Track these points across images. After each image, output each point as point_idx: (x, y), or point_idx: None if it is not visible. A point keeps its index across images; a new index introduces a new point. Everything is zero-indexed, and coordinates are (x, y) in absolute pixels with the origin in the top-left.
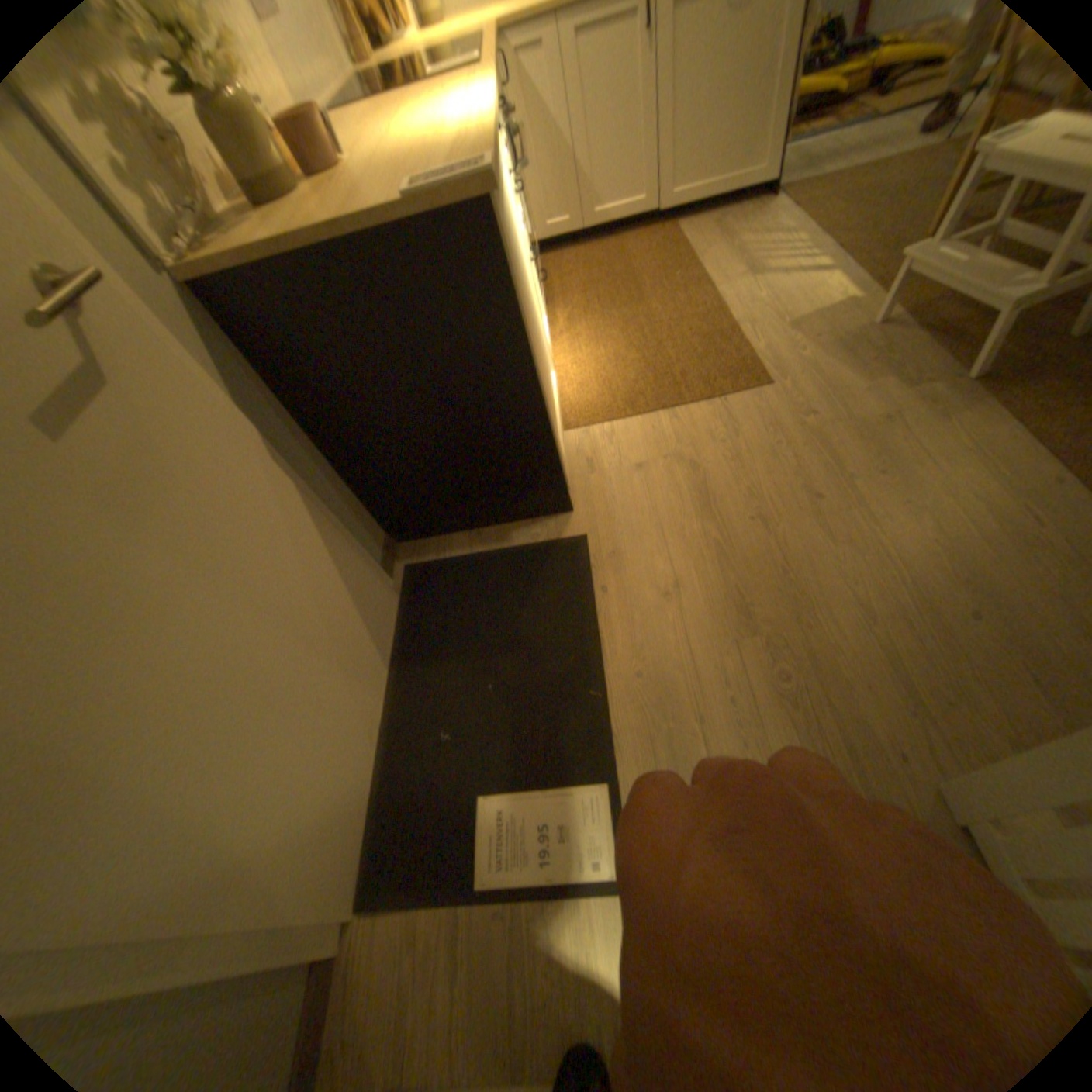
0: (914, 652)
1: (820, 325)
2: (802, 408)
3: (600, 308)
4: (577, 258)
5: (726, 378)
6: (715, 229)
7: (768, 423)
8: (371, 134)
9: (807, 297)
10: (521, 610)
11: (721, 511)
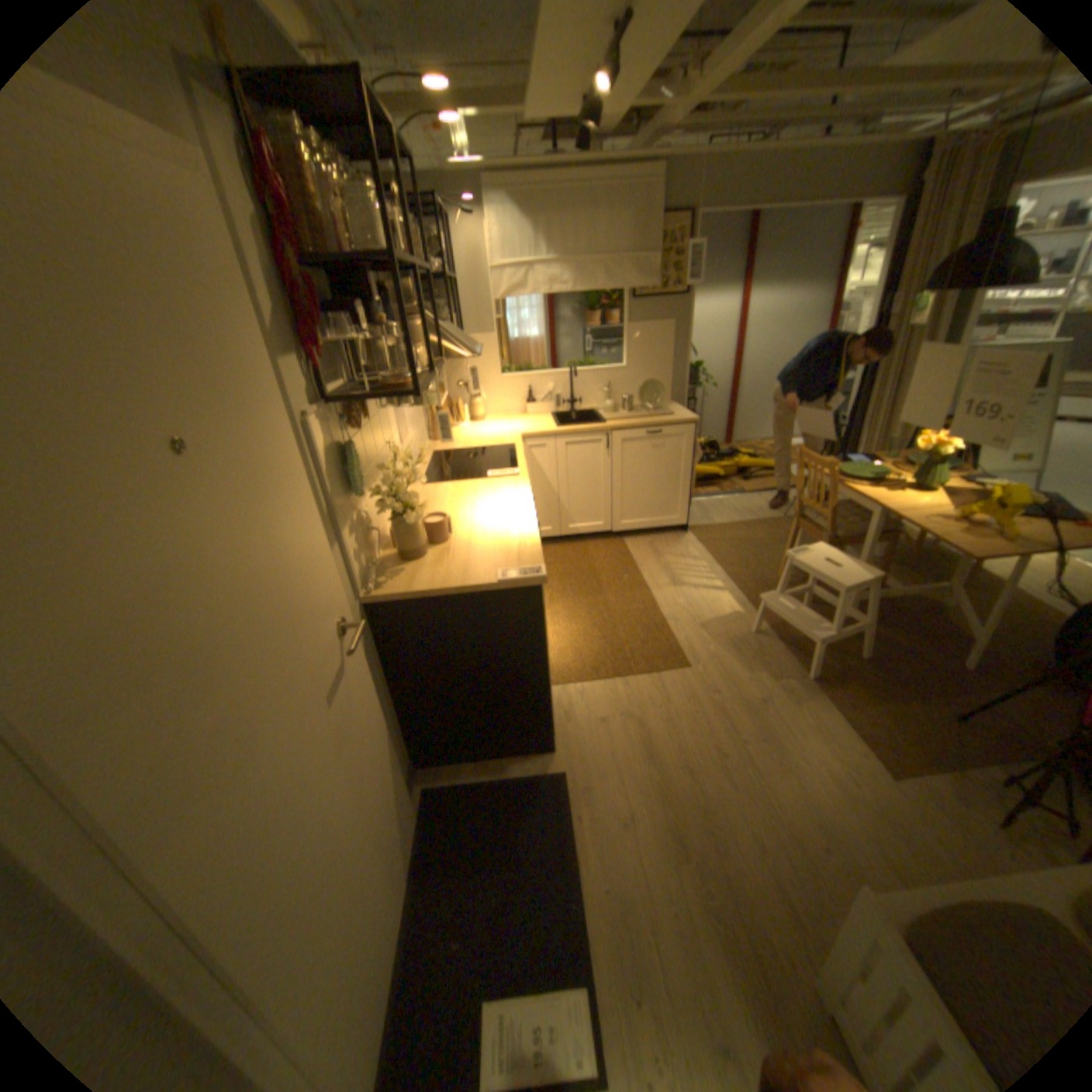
0: (791, 879)
1: (718, 629)
2: (710, 688)
3: (572, 595)
4: (556, 555)
5: (660, 660)
6: (648, 550)
7: (689, 696)
8: (466, 521)
9: (709, 608)
10: (517, 833)
11: (661, 761)
